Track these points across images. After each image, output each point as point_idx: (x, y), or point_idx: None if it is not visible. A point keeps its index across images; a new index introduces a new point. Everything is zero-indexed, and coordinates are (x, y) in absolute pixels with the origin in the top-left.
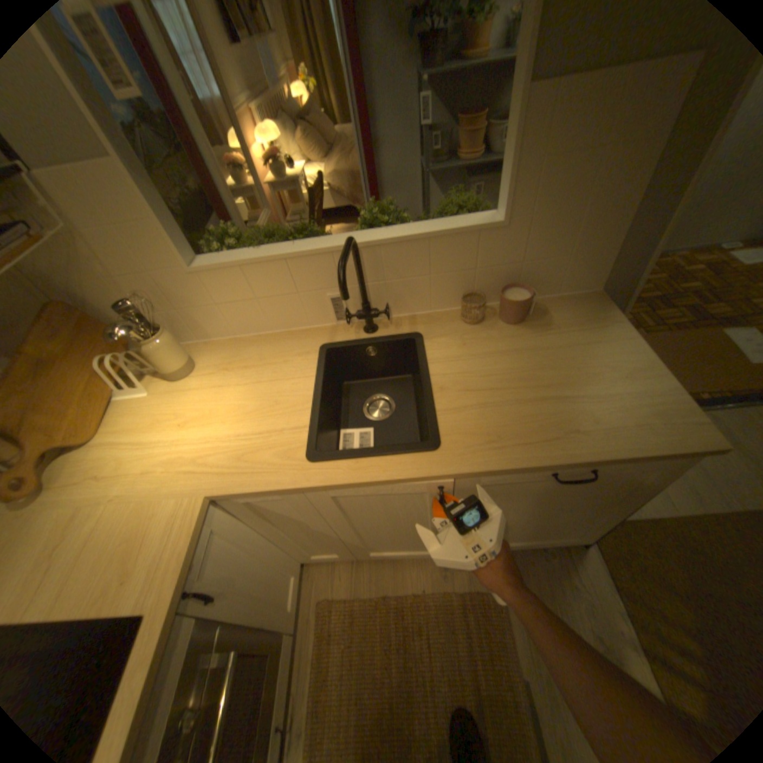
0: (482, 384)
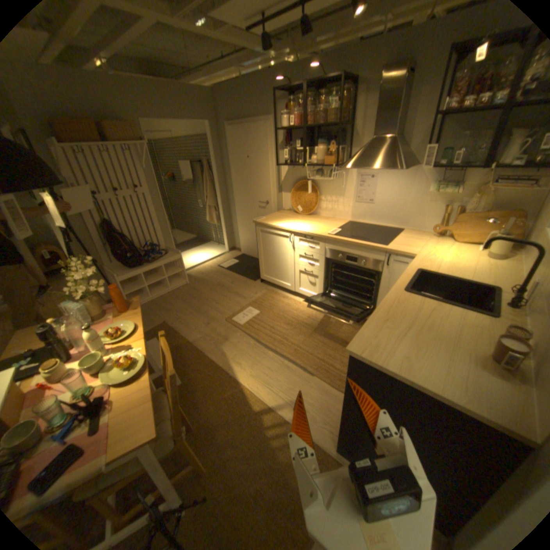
0: (435, 317)
